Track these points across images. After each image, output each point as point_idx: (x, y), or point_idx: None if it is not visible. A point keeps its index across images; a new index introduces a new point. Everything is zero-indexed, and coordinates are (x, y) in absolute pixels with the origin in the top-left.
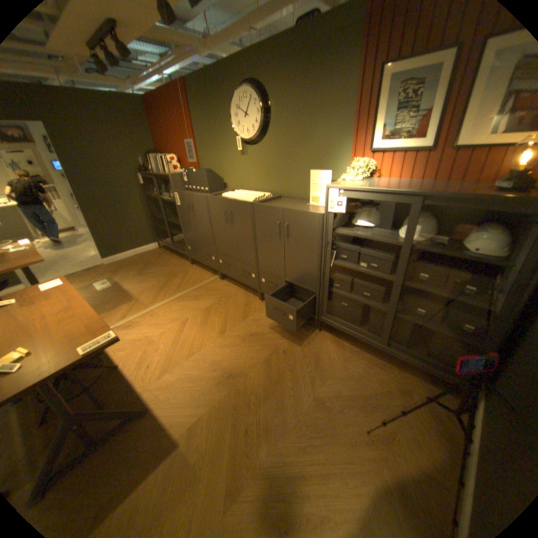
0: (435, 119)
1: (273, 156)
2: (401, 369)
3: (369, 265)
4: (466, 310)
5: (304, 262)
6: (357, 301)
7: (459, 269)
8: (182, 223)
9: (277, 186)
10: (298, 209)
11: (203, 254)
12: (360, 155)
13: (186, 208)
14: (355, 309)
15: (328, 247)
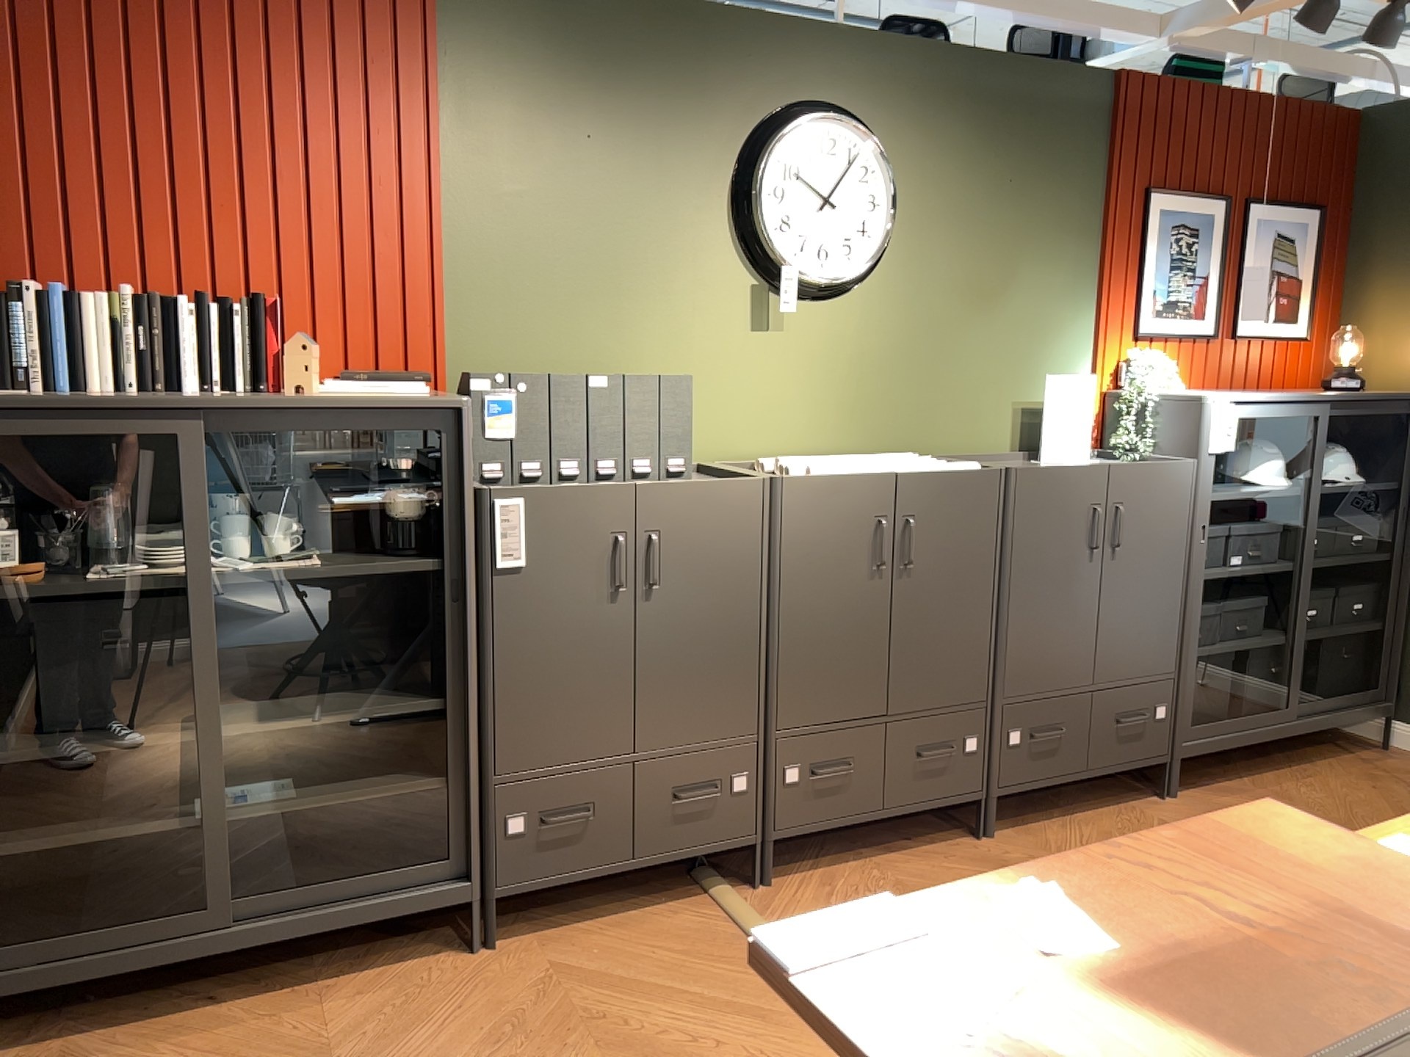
0: (1213, 294)
1: (890, 338)
2: (1306, 761)
3: (1245, 558)
4: (1339, 583)
5: (1153, 603)
6: (1225, 658)
7: (1335, 516)
8: (492, 678)
9: (899, 429)
10: (1140, 463)
11: (646, 805)
12: (1116, 344)
13: (583, 571)
14: (1223, 680)
15: (1203, 539)
